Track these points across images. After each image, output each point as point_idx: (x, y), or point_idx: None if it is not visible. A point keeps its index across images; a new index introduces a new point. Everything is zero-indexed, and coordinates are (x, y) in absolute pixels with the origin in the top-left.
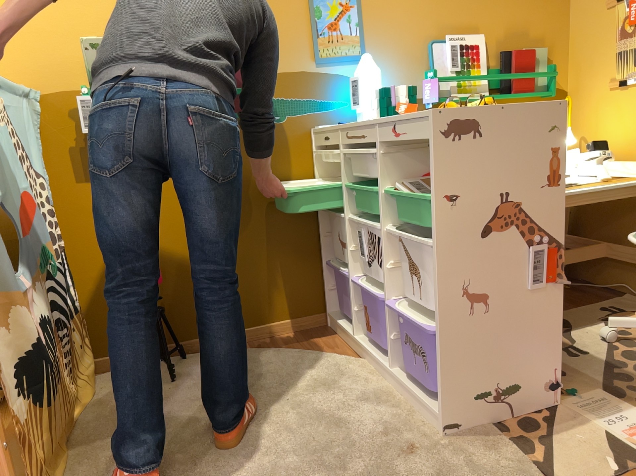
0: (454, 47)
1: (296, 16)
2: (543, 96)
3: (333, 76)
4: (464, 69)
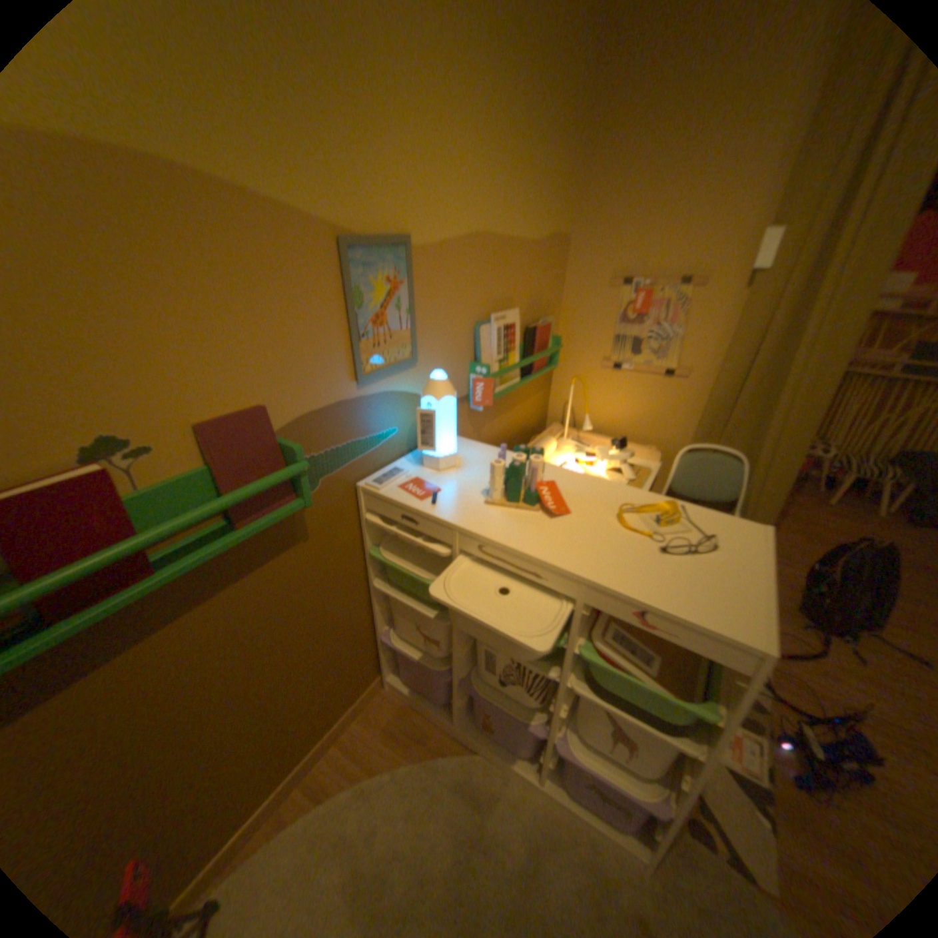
0: (500, 330)
1: (324, 305)
2: (546, 365)
3: (380, 396)
4: (505, 355)
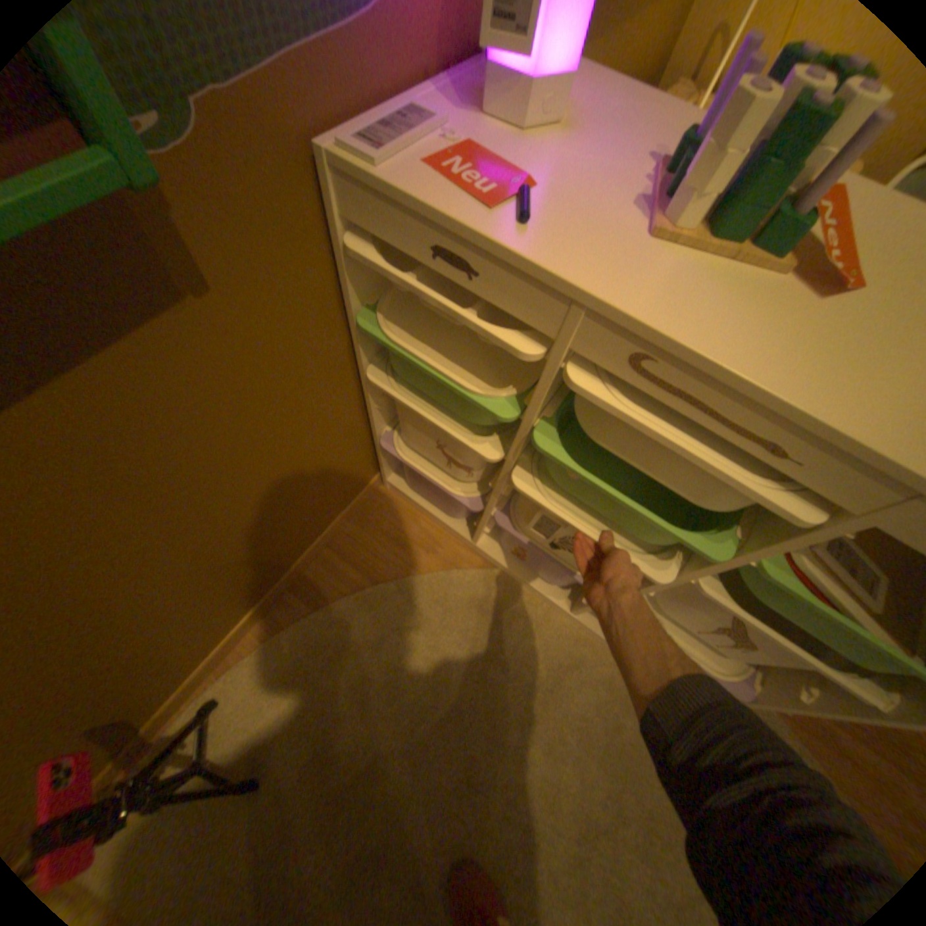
0: None
1: None
2: None
3: None
4: None
